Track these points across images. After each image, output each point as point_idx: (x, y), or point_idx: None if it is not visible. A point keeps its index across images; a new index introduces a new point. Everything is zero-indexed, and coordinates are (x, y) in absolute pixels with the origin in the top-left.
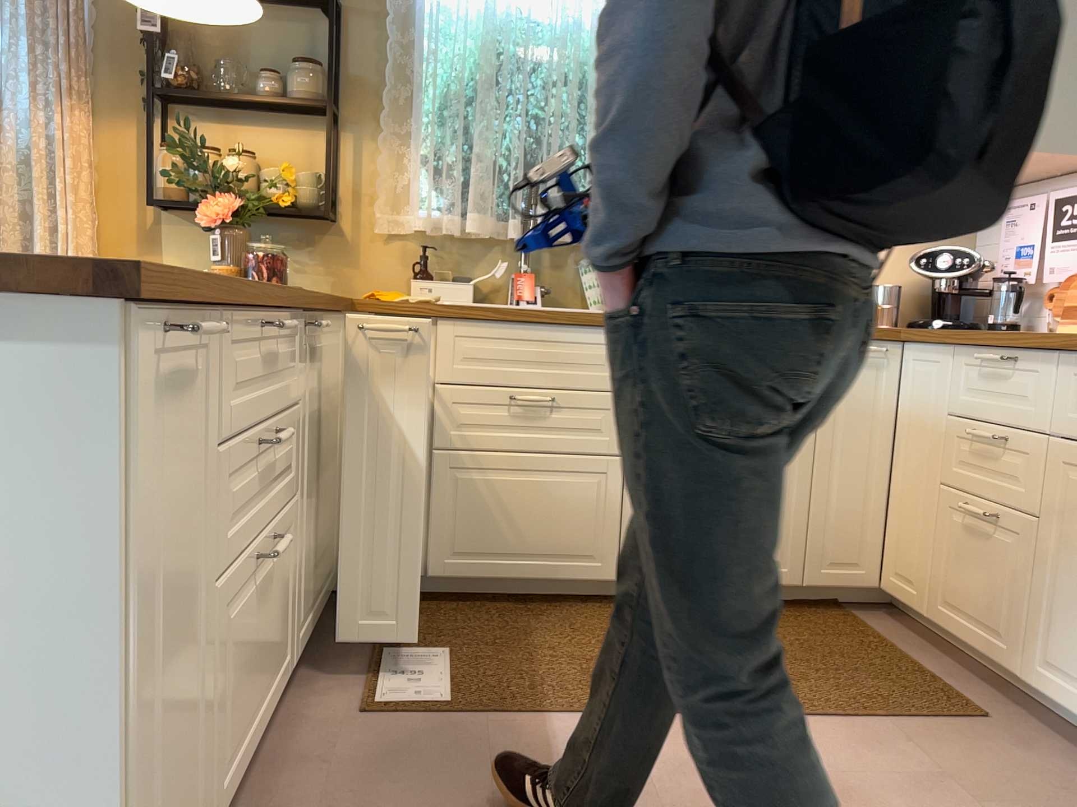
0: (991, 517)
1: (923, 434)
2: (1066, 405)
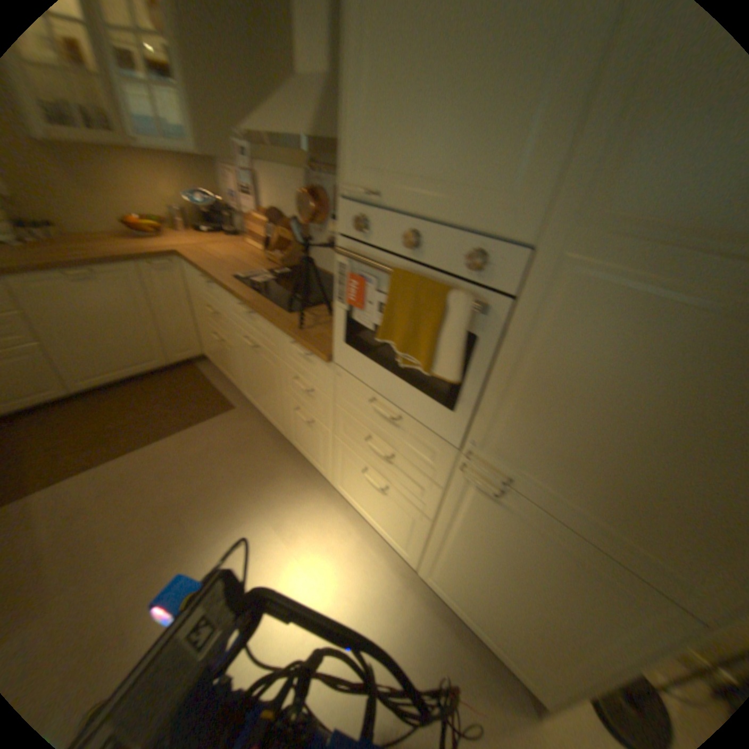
0: (223, 343)
1: (199, 301)
2: (231, 309)
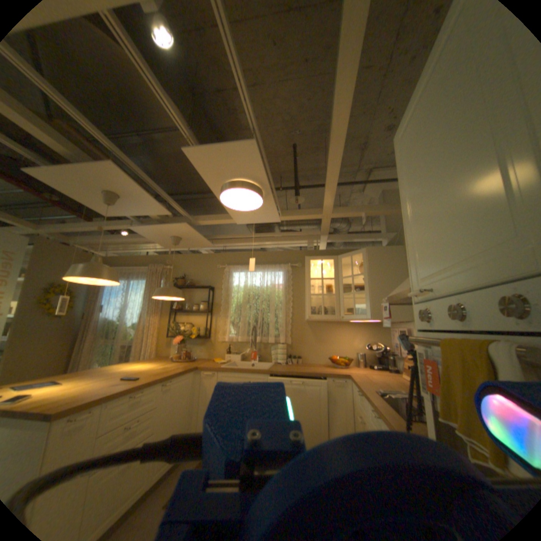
0: None
1: (356, 413)
2: (369, 416)
